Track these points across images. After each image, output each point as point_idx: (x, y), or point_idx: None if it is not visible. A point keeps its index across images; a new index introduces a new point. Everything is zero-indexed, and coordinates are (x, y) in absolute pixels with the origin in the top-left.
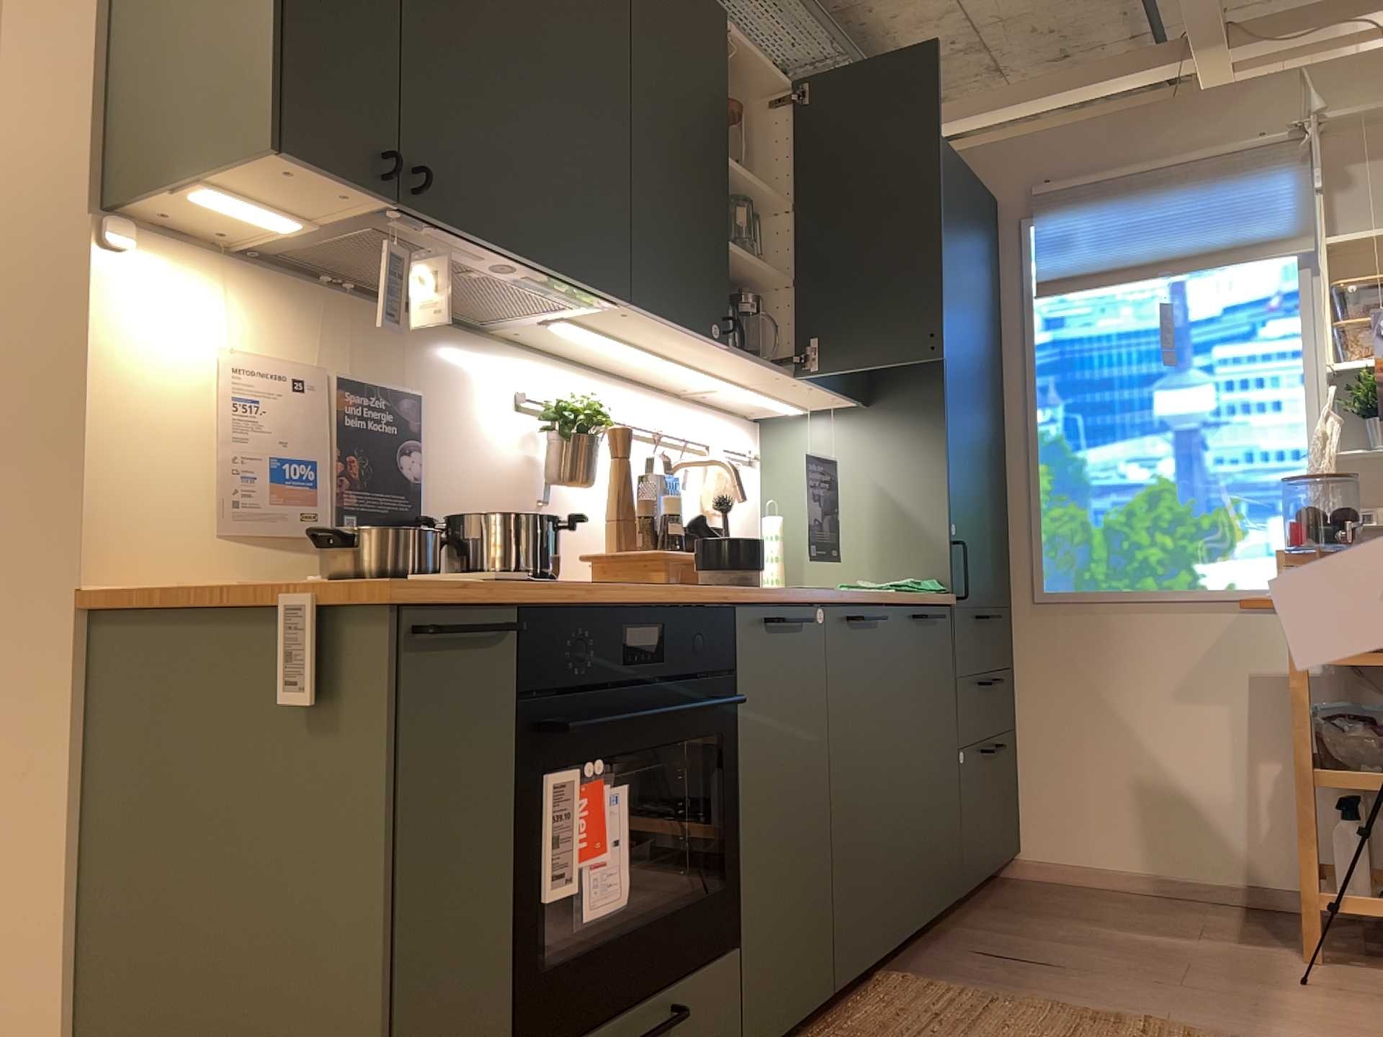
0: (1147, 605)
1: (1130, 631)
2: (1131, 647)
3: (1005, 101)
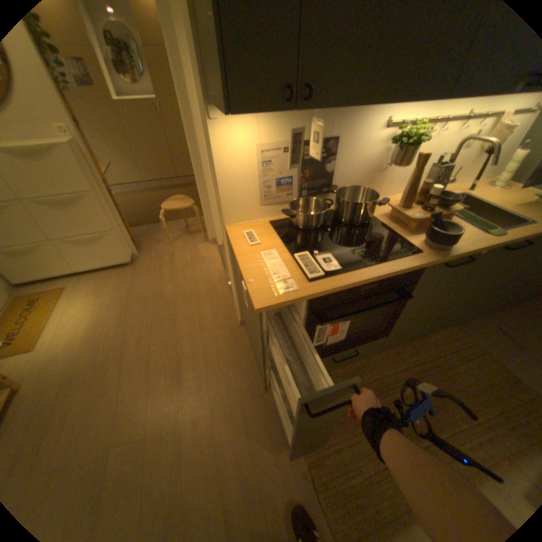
0: None
1: None
2: None
3: None
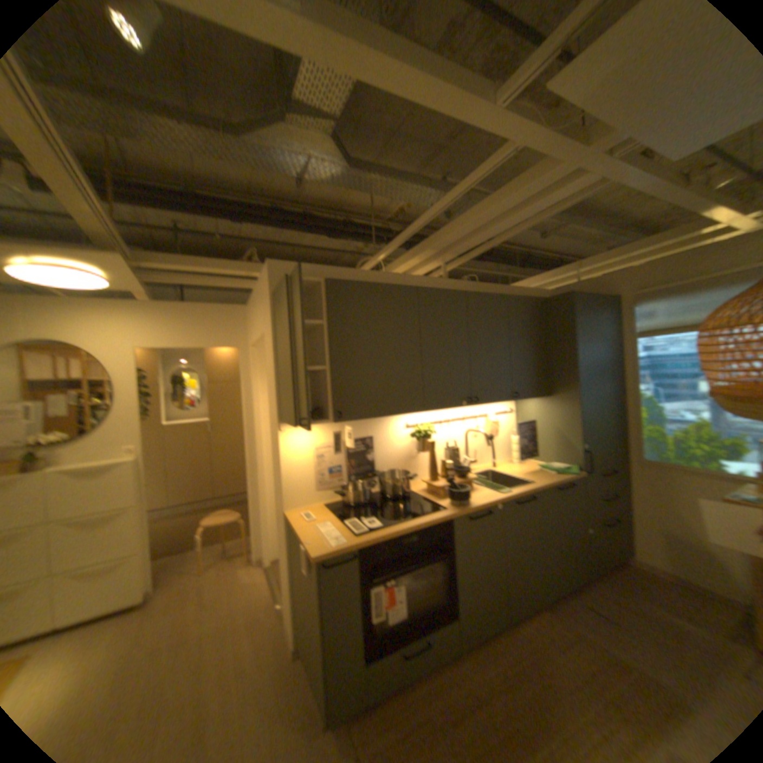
0: (695, 473)
1: (686, 483)
2: (687, 489)
3: (624, 250)
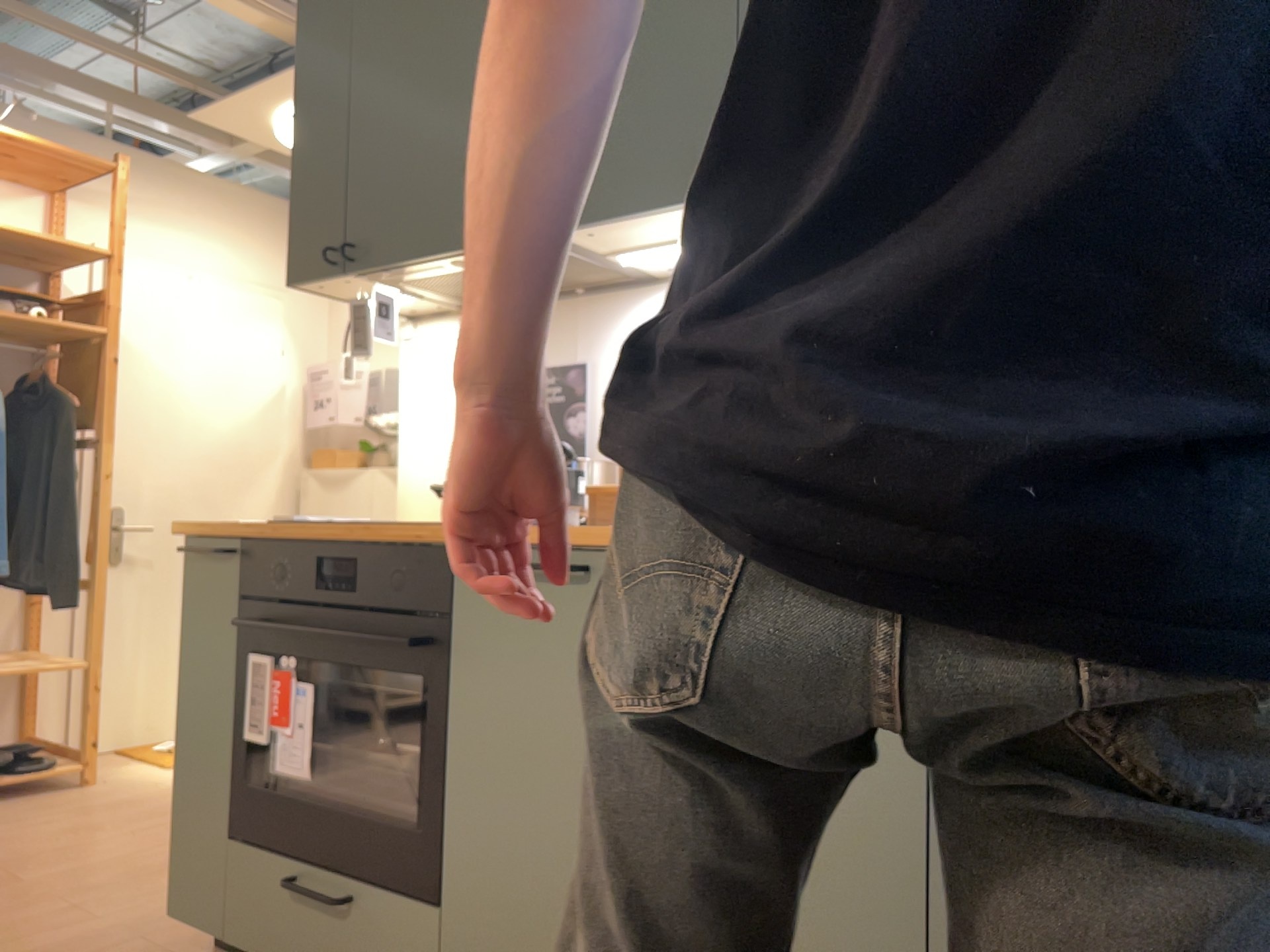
0: None
1: None
2: None
3: None
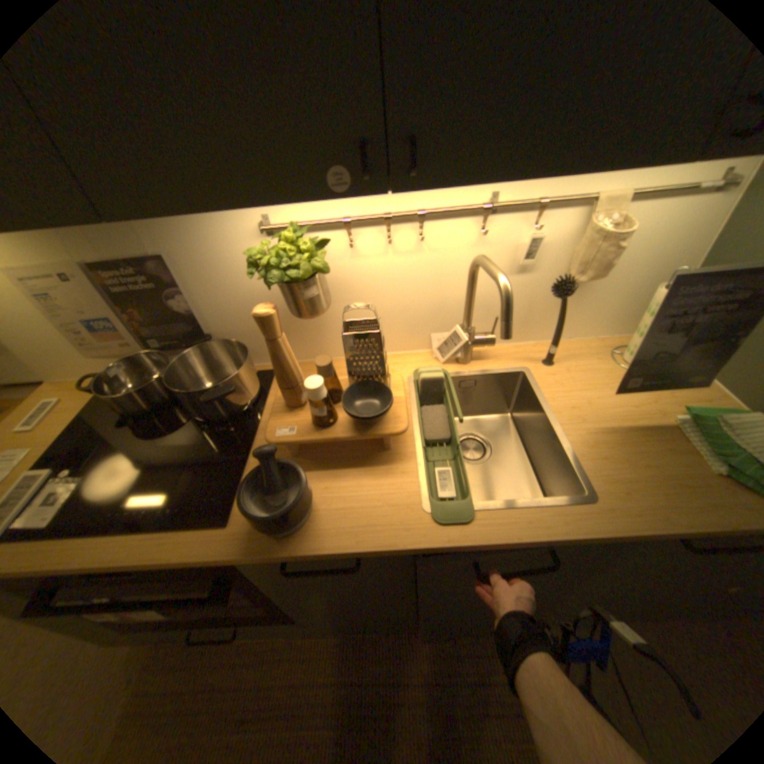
0: None
1: None
2: None
3: None
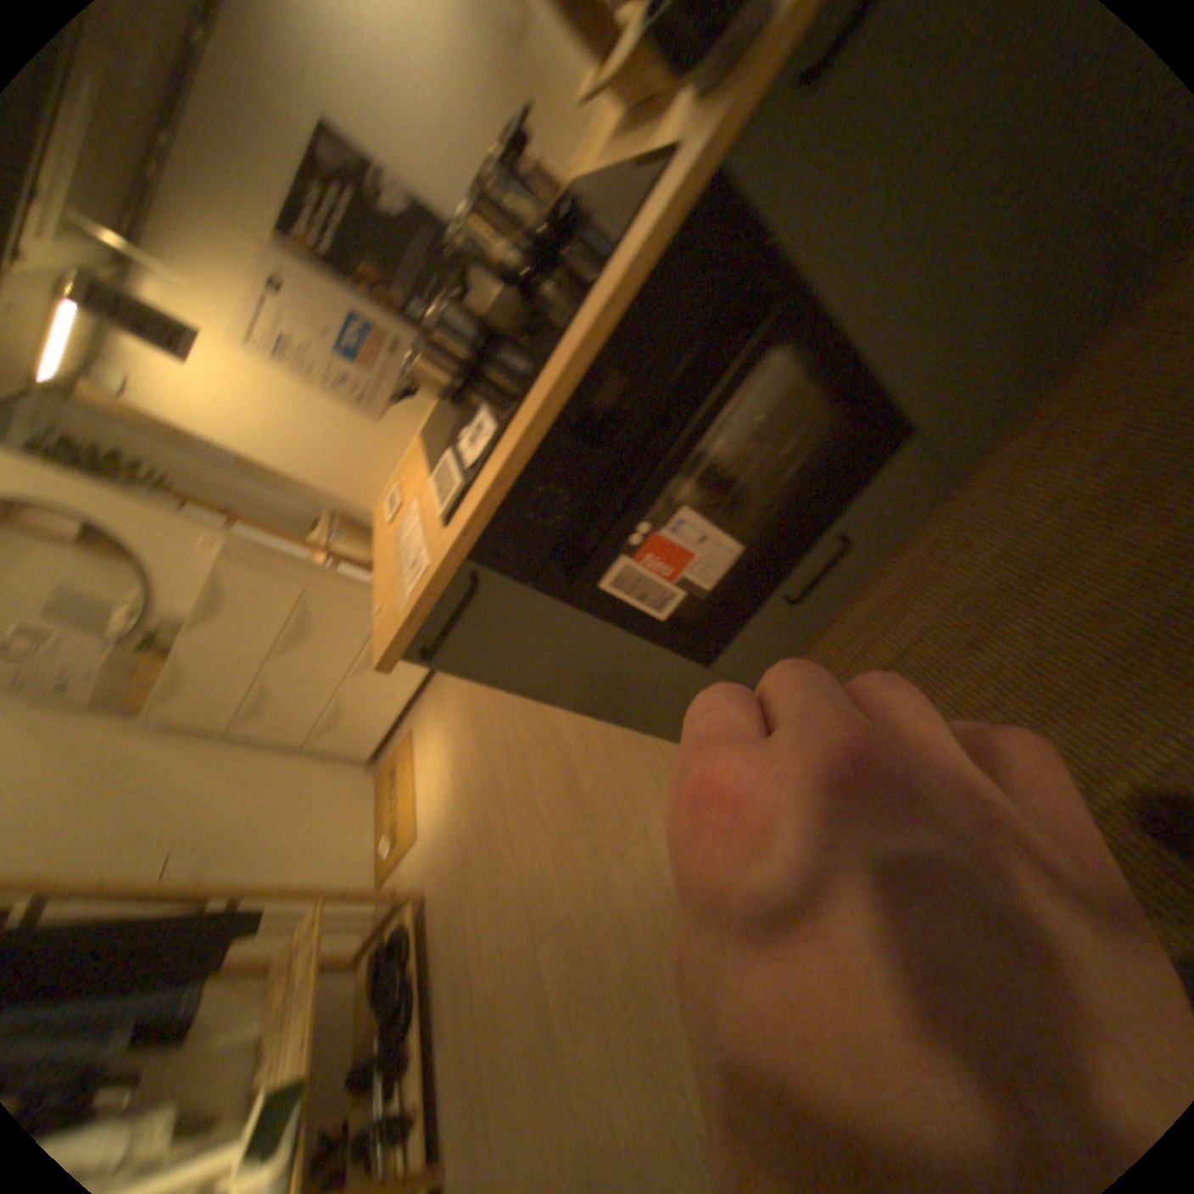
0: None
1: None
2: None
3: None
